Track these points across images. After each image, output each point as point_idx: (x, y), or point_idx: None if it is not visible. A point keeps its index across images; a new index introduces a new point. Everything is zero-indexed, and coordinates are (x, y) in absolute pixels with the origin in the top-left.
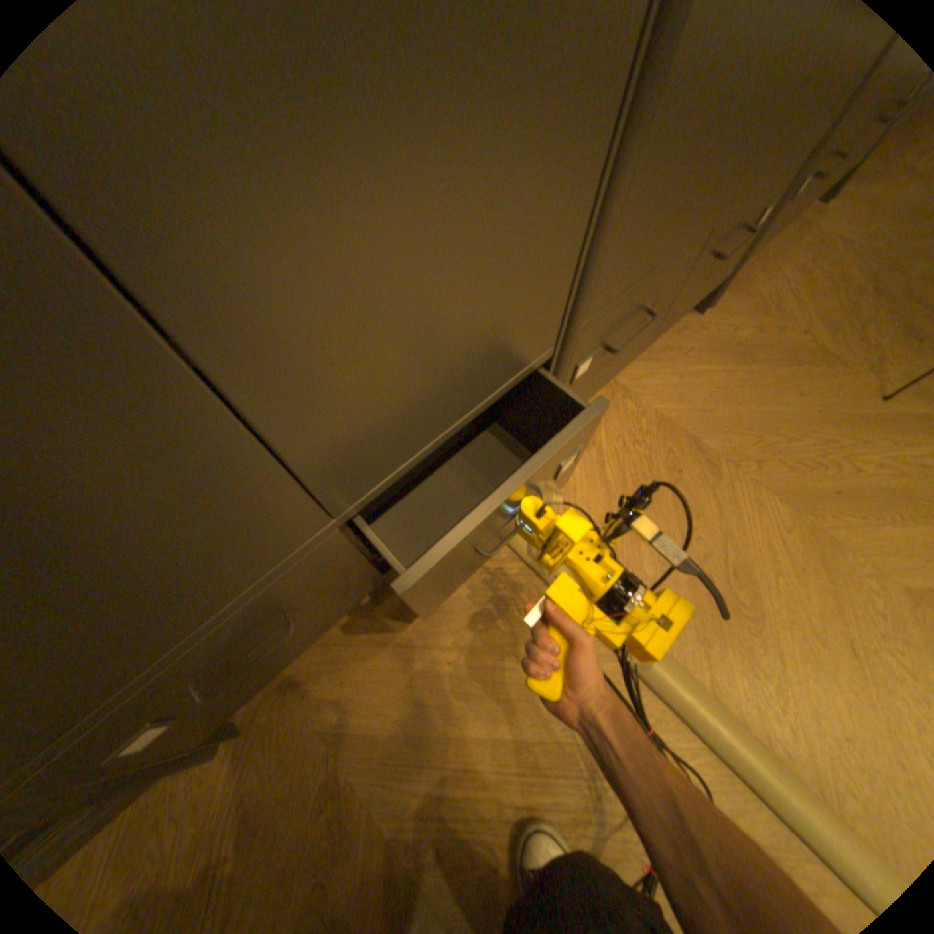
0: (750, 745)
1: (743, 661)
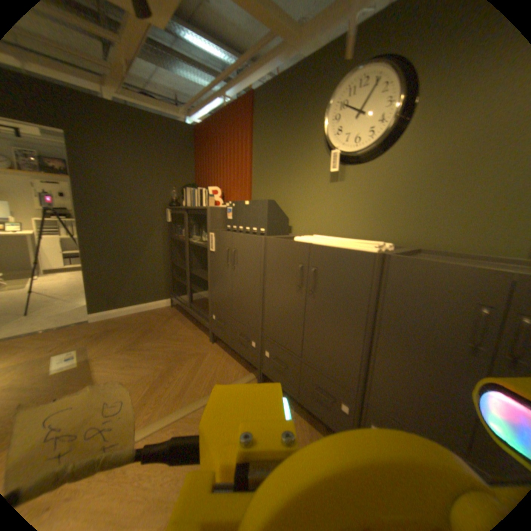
0: (171, 419)
1: (189, 427)
